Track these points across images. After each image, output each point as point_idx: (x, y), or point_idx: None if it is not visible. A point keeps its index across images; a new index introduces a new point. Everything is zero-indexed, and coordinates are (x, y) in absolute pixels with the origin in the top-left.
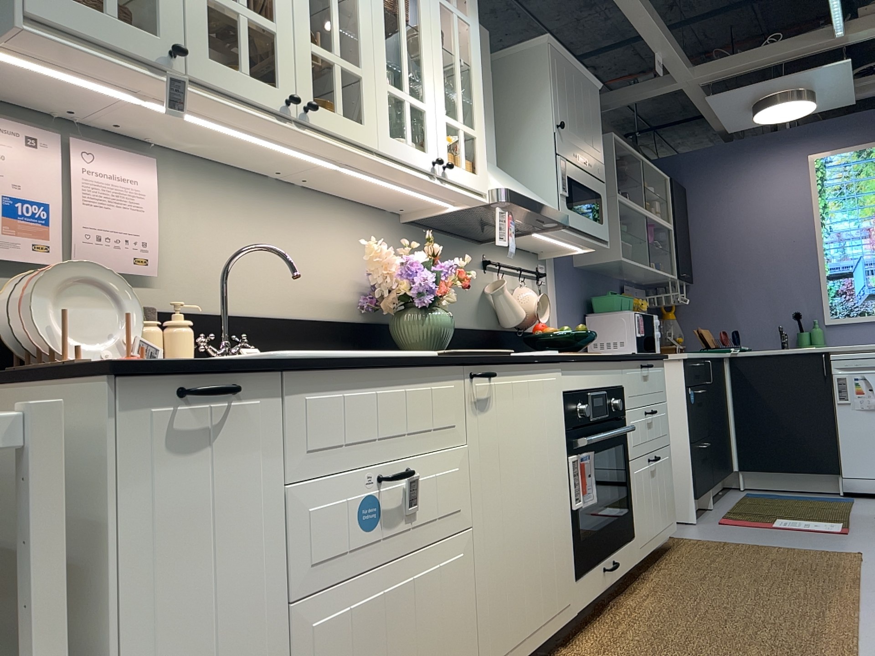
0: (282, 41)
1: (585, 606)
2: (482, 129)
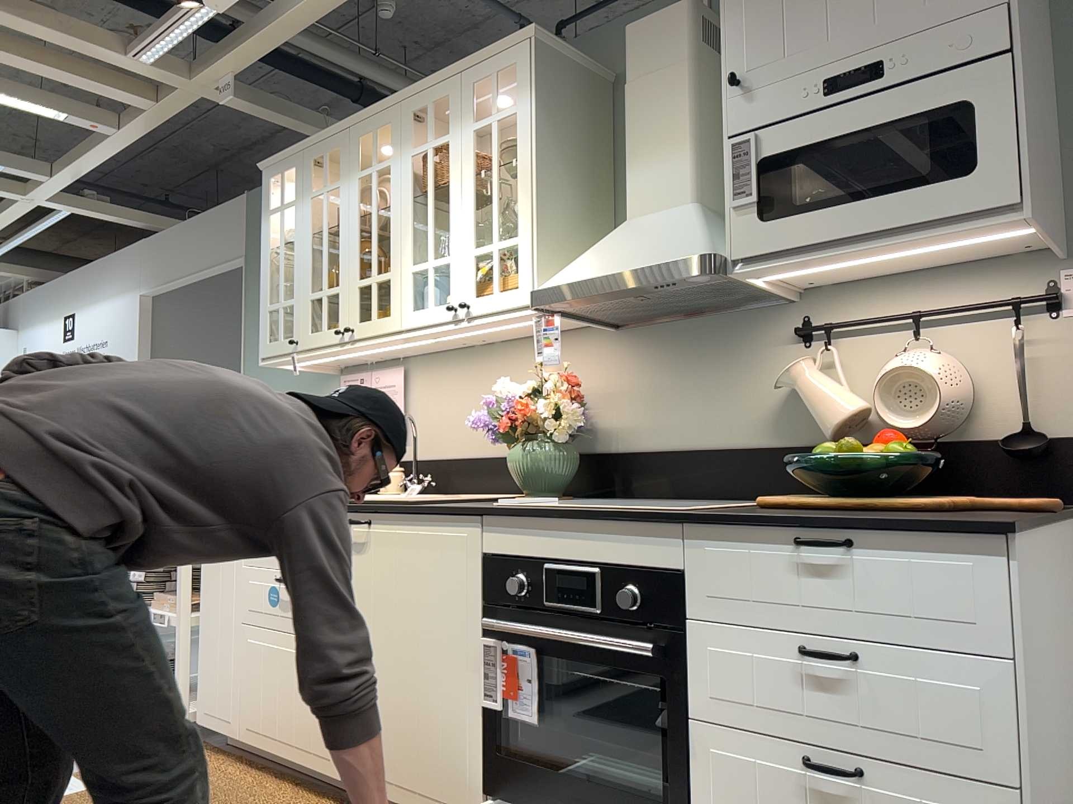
0: (341, 294)
1: None
2: (526, 227)
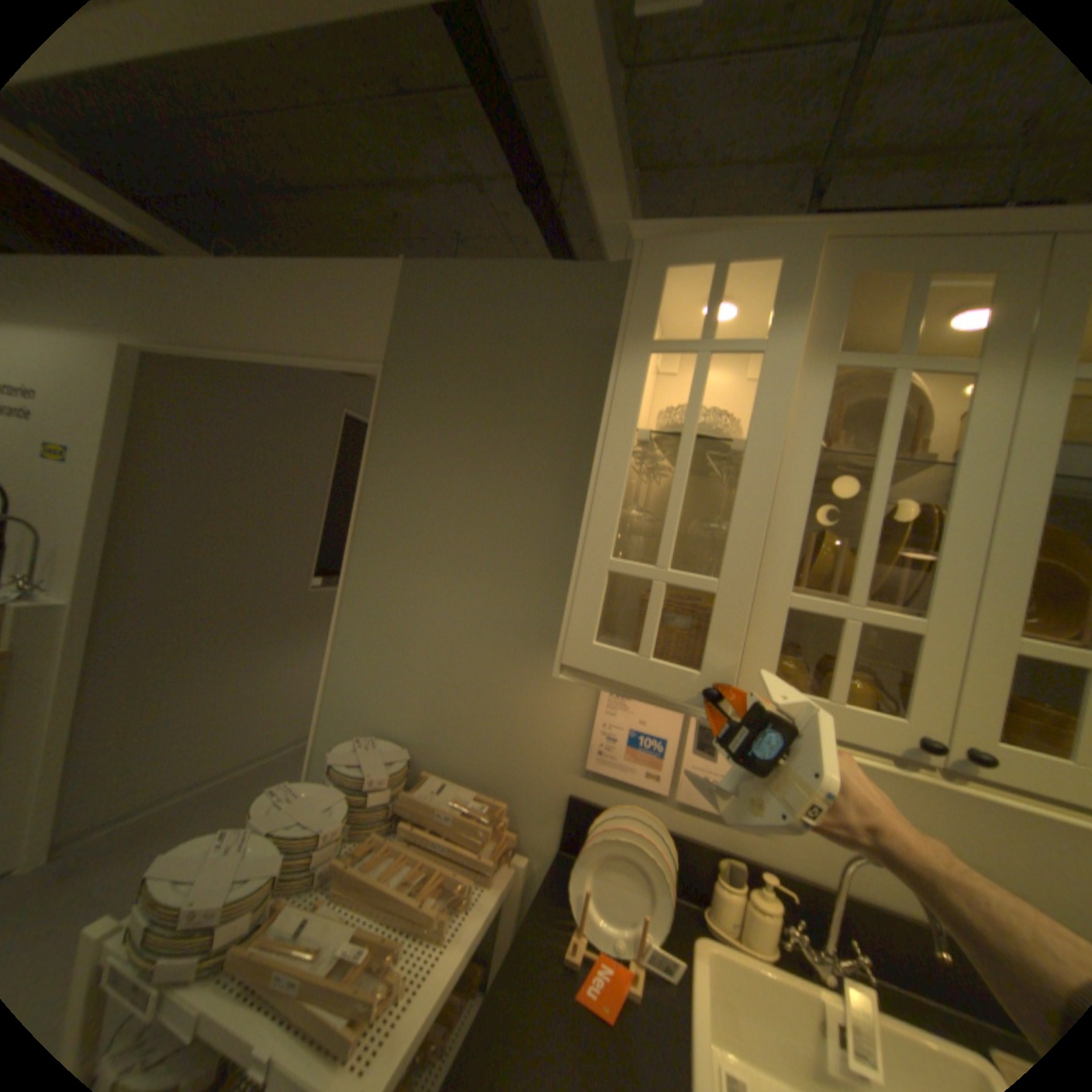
0: (939, 643)
1: None
2: None
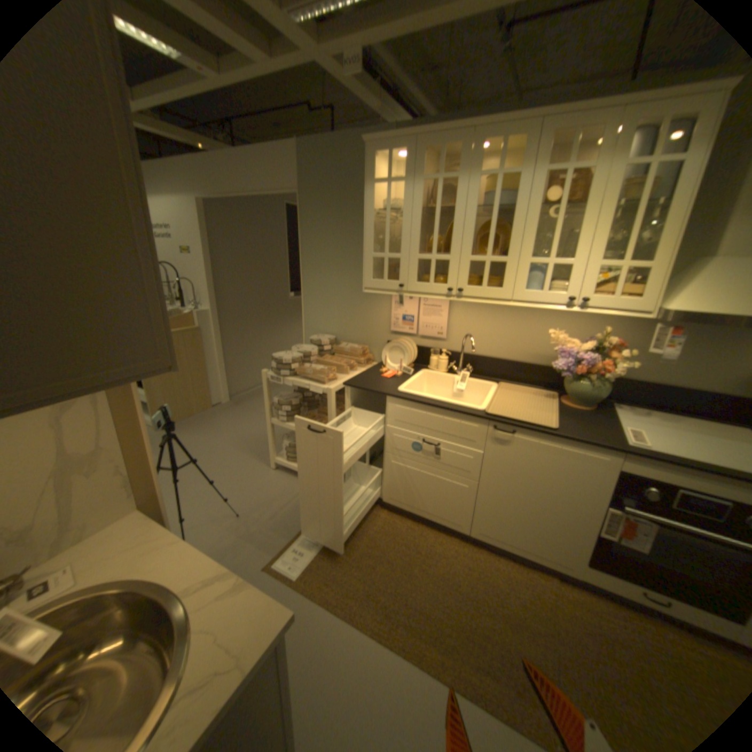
0: (452, 262)
1: (599, 587)
2: (666, 258)
